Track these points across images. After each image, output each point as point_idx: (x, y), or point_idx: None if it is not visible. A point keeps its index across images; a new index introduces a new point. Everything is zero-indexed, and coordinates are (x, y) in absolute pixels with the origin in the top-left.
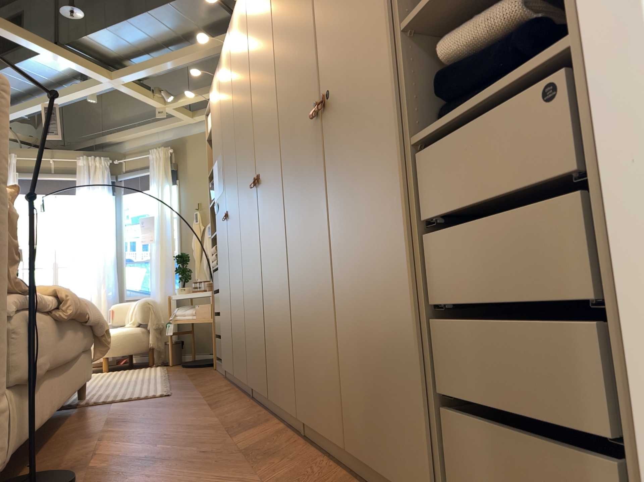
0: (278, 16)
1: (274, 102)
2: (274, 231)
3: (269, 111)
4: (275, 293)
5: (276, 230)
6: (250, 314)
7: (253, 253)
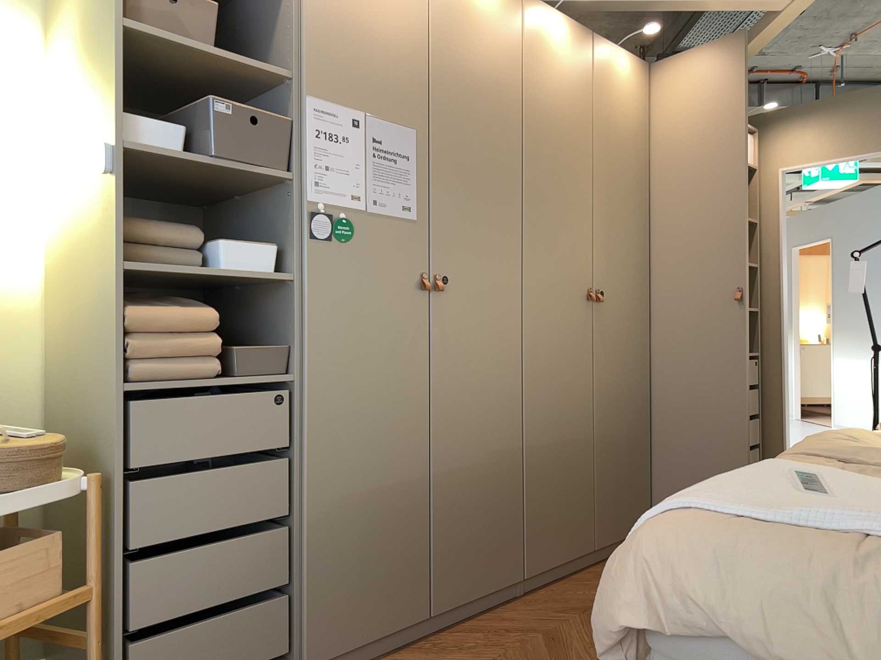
0: (658, 174)
1: (644, 240)
2: (628, 364)
3: (633, 238)
4: (623, 429)
5: (634, 364)
6: (544, 469)
7: (566, 380)
